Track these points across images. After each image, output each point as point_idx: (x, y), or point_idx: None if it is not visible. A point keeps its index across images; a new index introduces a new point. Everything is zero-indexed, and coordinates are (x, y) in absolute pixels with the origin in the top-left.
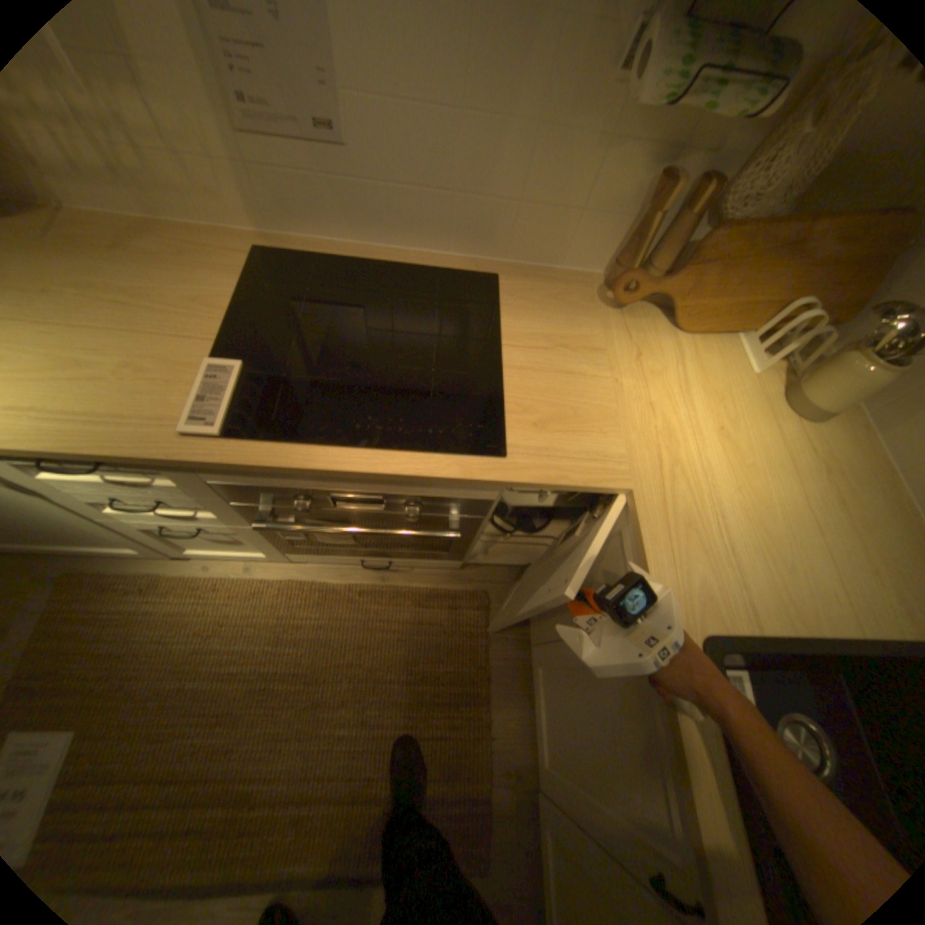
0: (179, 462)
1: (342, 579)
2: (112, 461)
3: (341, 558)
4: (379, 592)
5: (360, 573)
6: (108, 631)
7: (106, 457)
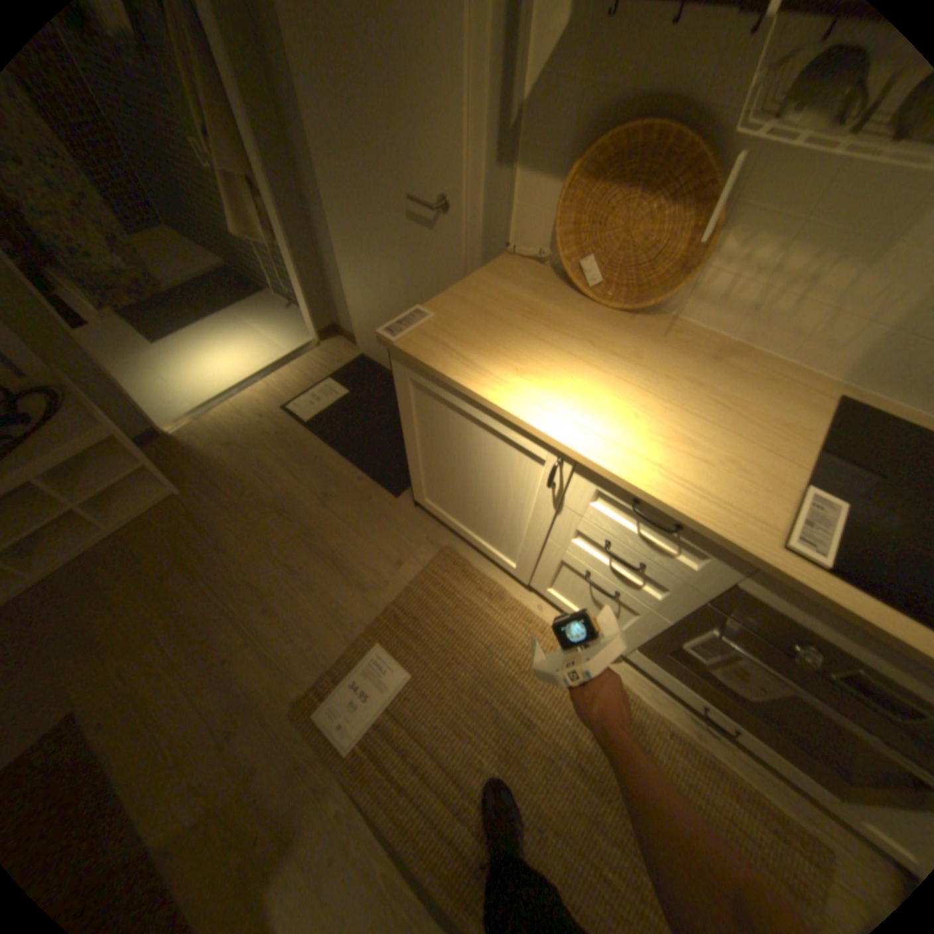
0: (787, 572)
1: (657, 705)
2: (717, 538)
3: (690, 691)
4: (695, 748)
5: (679, 712)
6: (459, 611)
7: (721, 534)
